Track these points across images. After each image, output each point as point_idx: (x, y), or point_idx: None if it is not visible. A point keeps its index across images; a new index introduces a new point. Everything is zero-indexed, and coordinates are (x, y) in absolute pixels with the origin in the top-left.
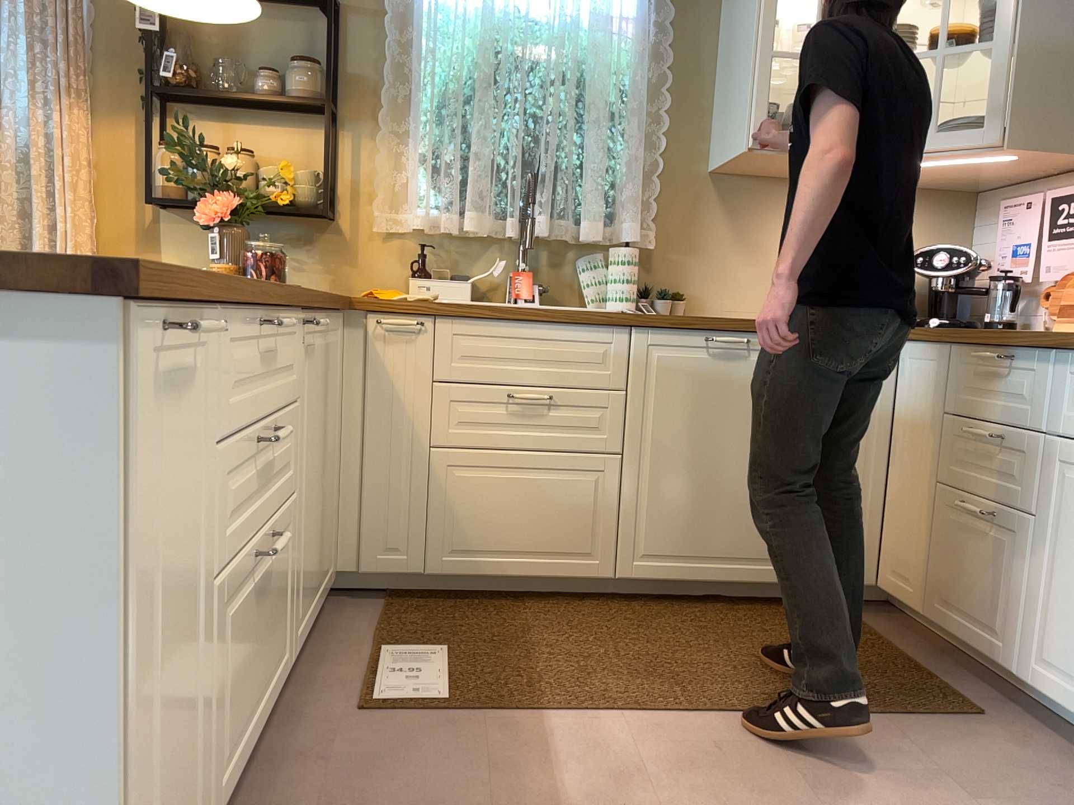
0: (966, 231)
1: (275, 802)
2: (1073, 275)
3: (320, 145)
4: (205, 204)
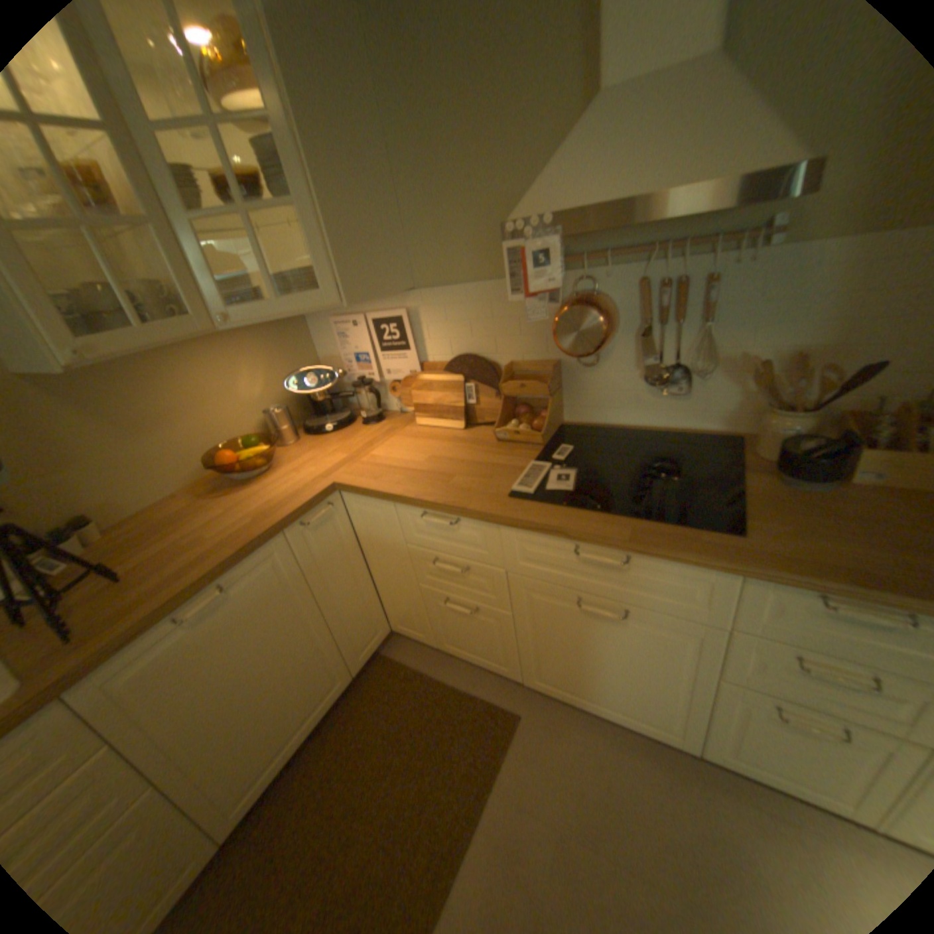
0: (305, 336)
1: None
2: (410, 377)
3: None
4: None
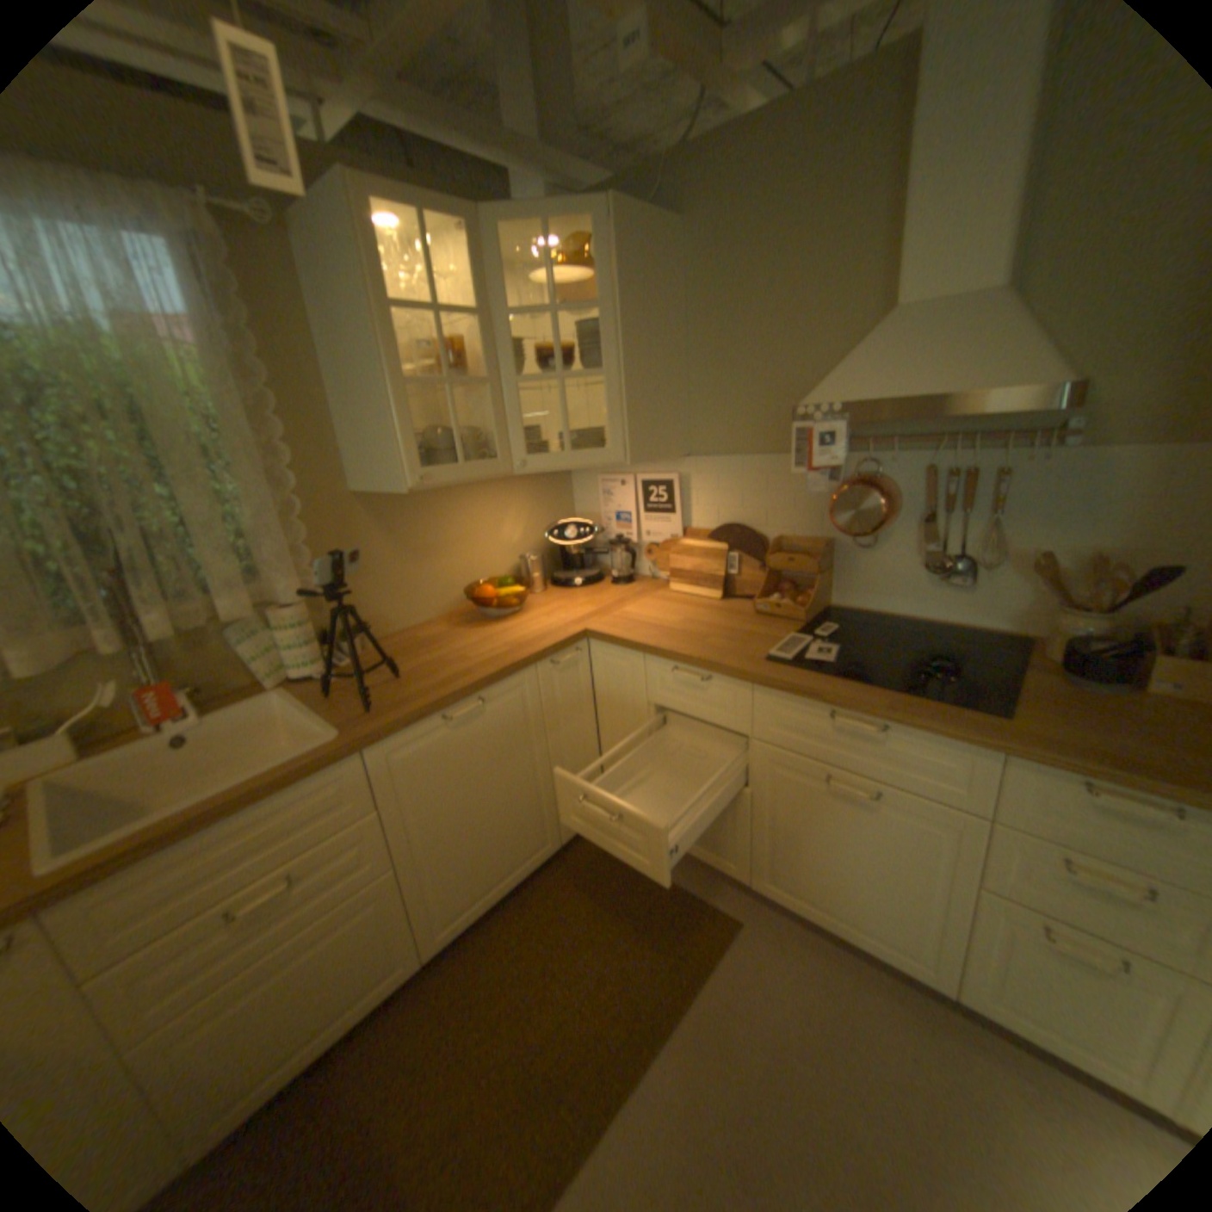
0: (567, 491)
1: None
2: (669, 542)
3: None
4: None
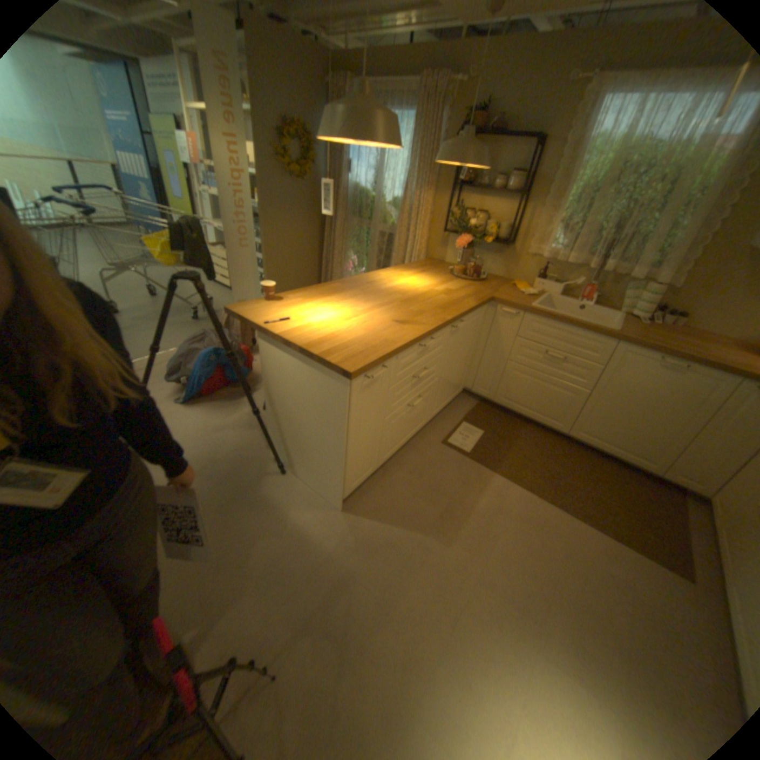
0: None
1: (405, 461)
2: None
3: (516, 209)
4: (458, 239)
